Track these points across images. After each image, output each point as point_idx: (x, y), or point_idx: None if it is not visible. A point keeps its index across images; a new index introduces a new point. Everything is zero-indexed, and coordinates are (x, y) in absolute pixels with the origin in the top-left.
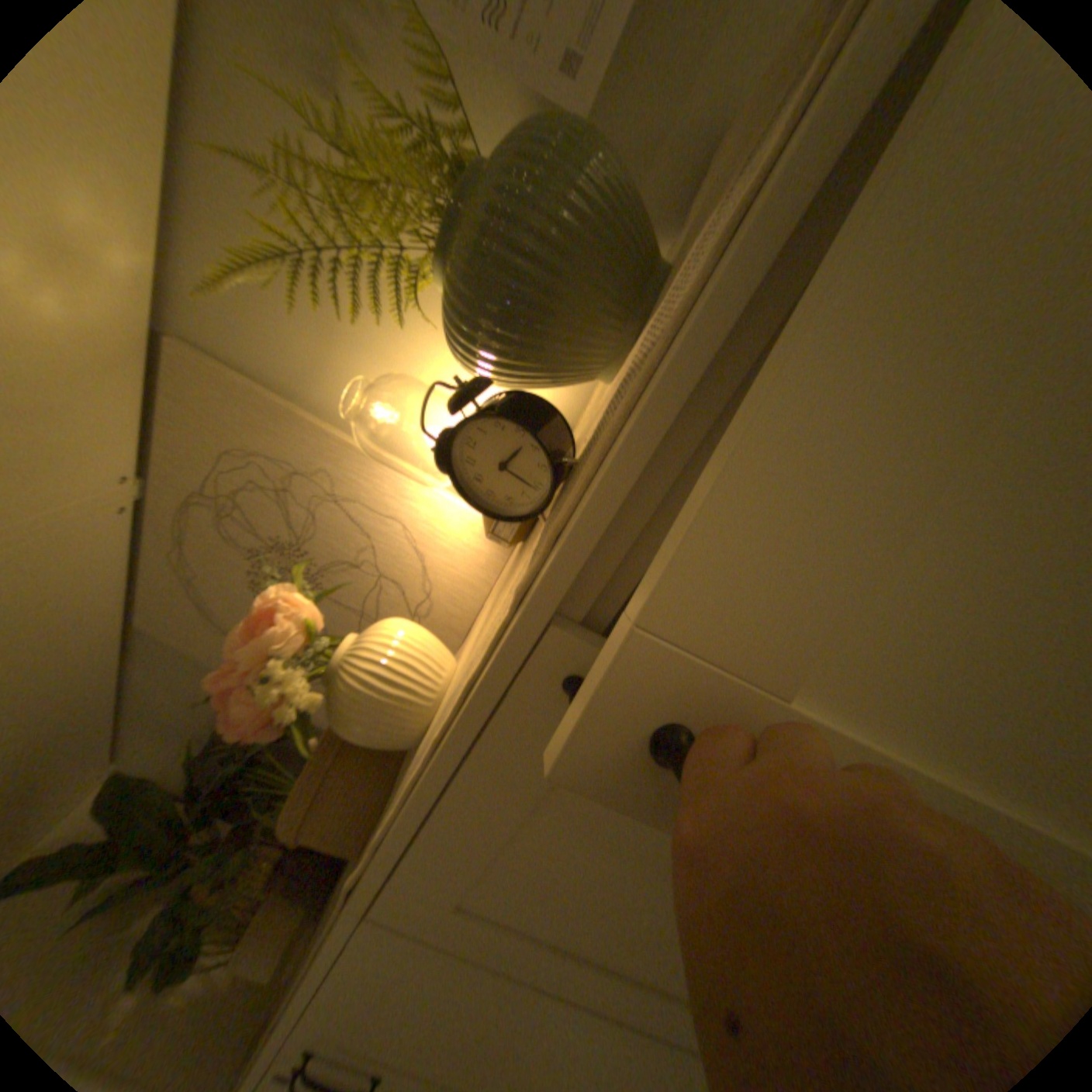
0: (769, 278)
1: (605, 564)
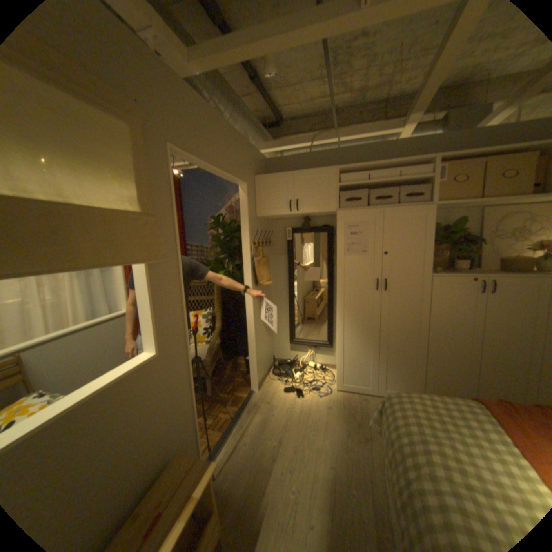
0: None
1: None
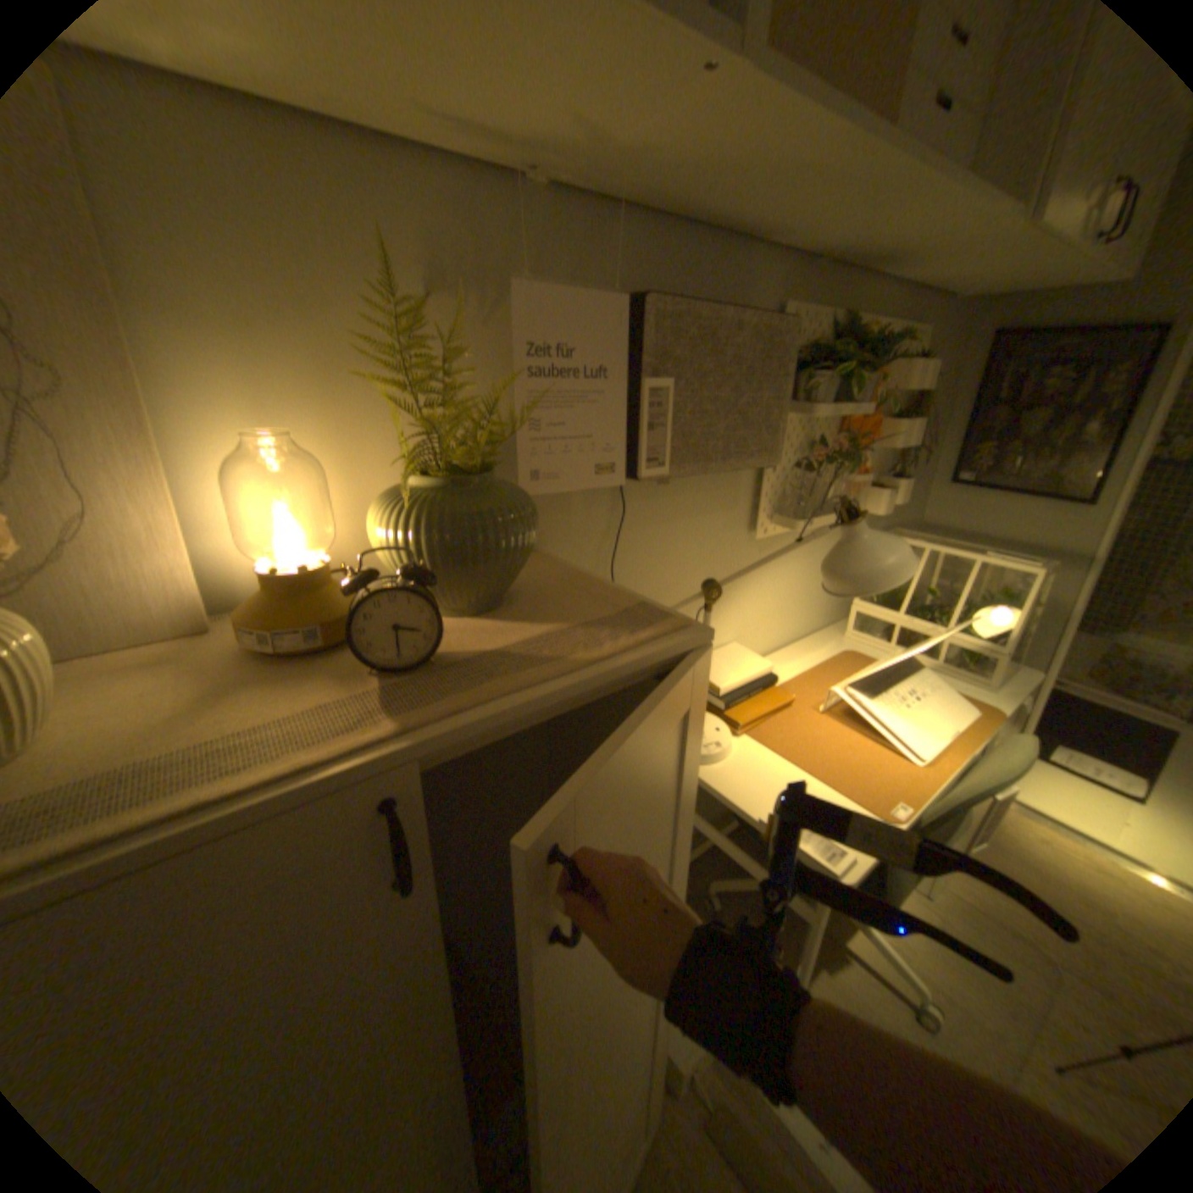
0: (596, 684)
1: (473, 739)
